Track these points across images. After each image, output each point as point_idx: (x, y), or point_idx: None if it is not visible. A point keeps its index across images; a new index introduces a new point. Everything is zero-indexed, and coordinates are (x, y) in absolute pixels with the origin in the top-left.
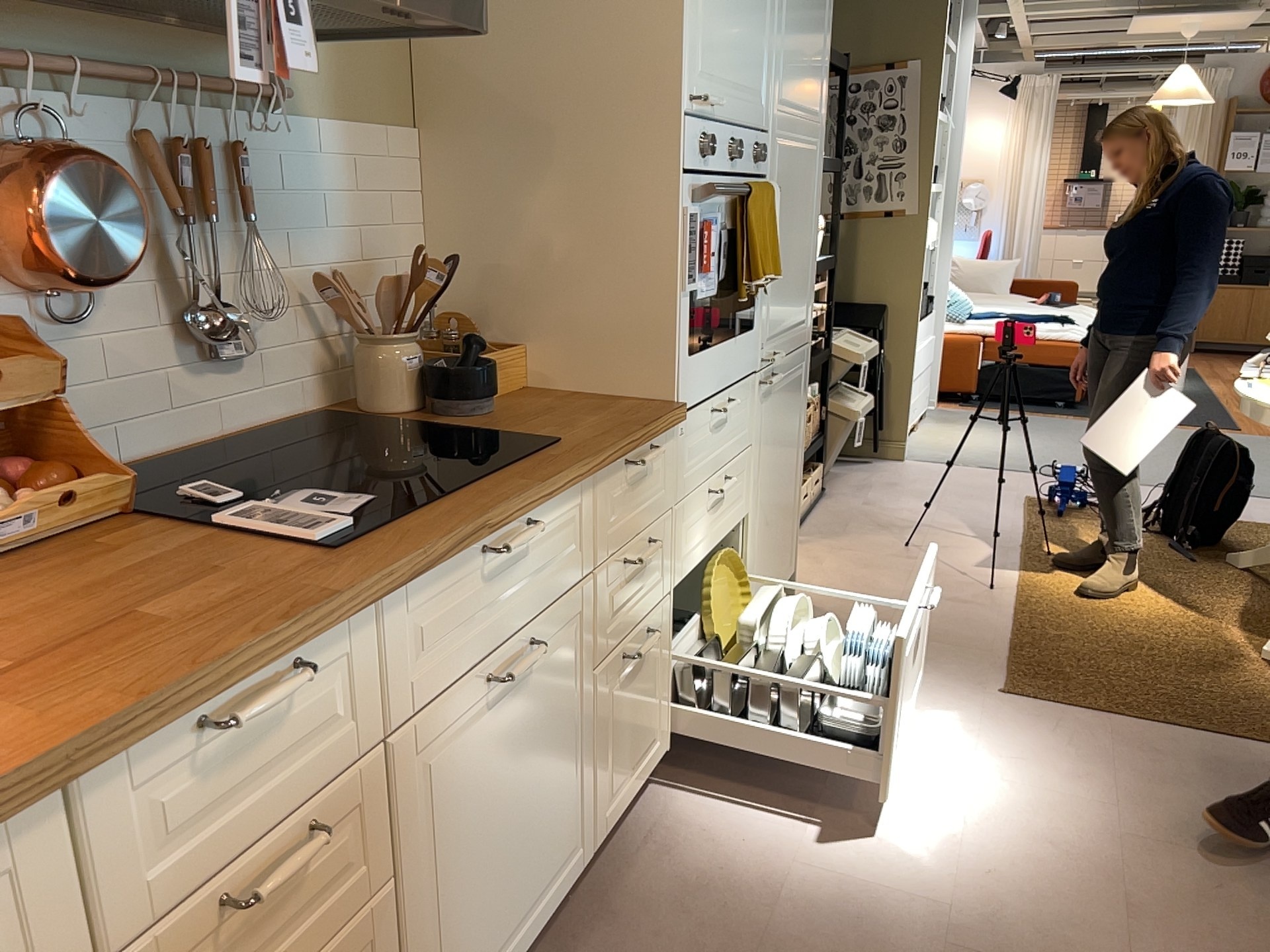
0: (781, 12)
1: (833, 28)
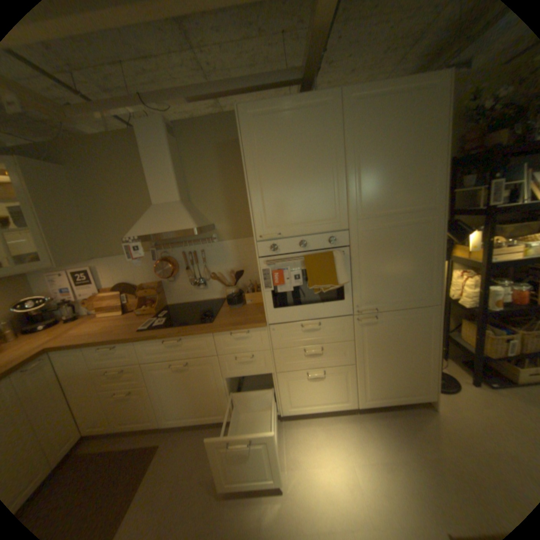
0: (350, 182)
1: (450, 159)
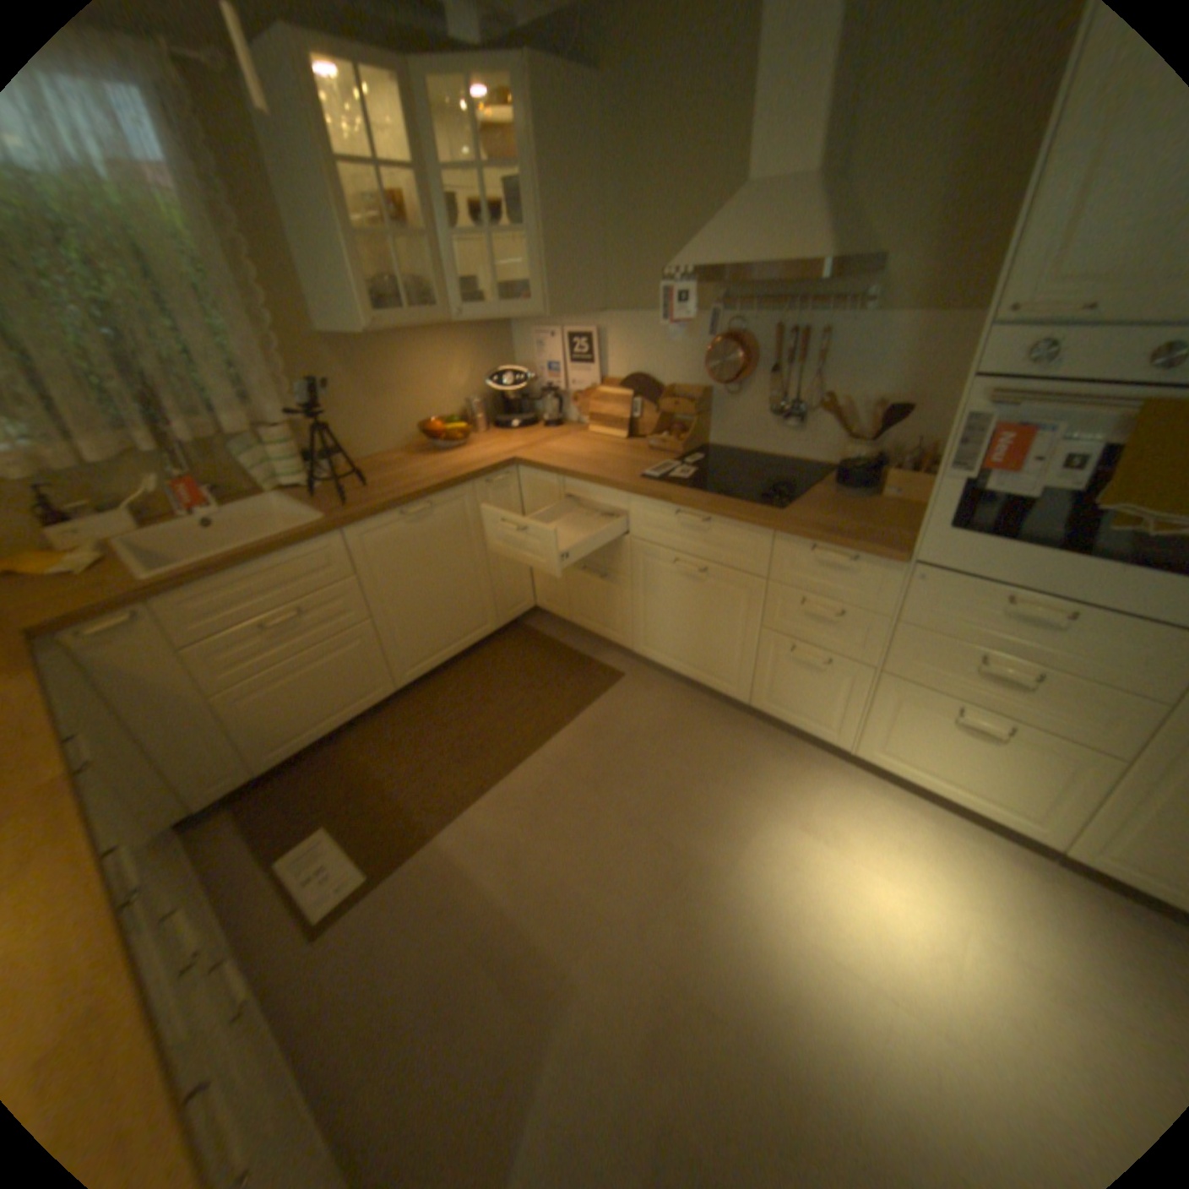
0: None
1: None
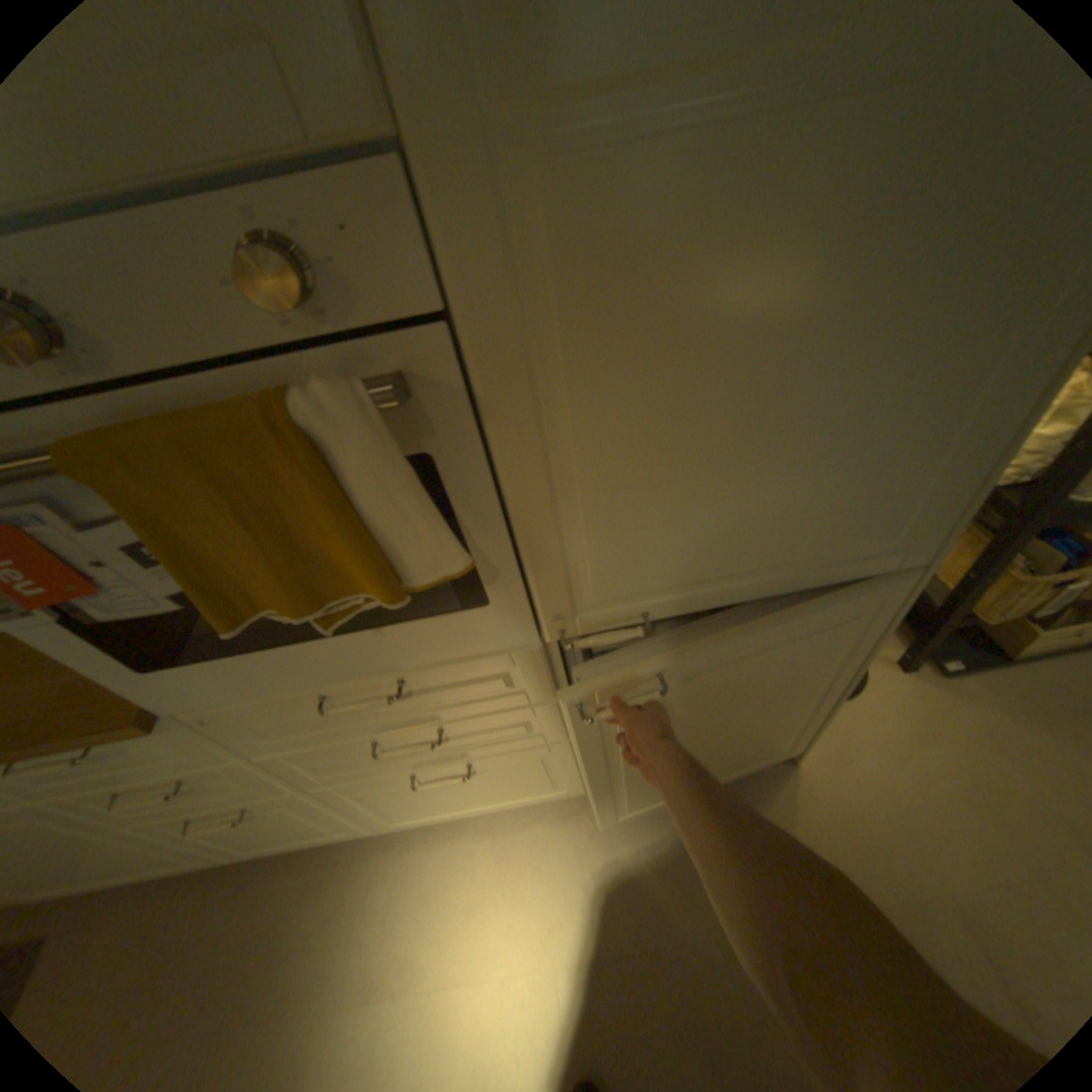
0: None
1: None
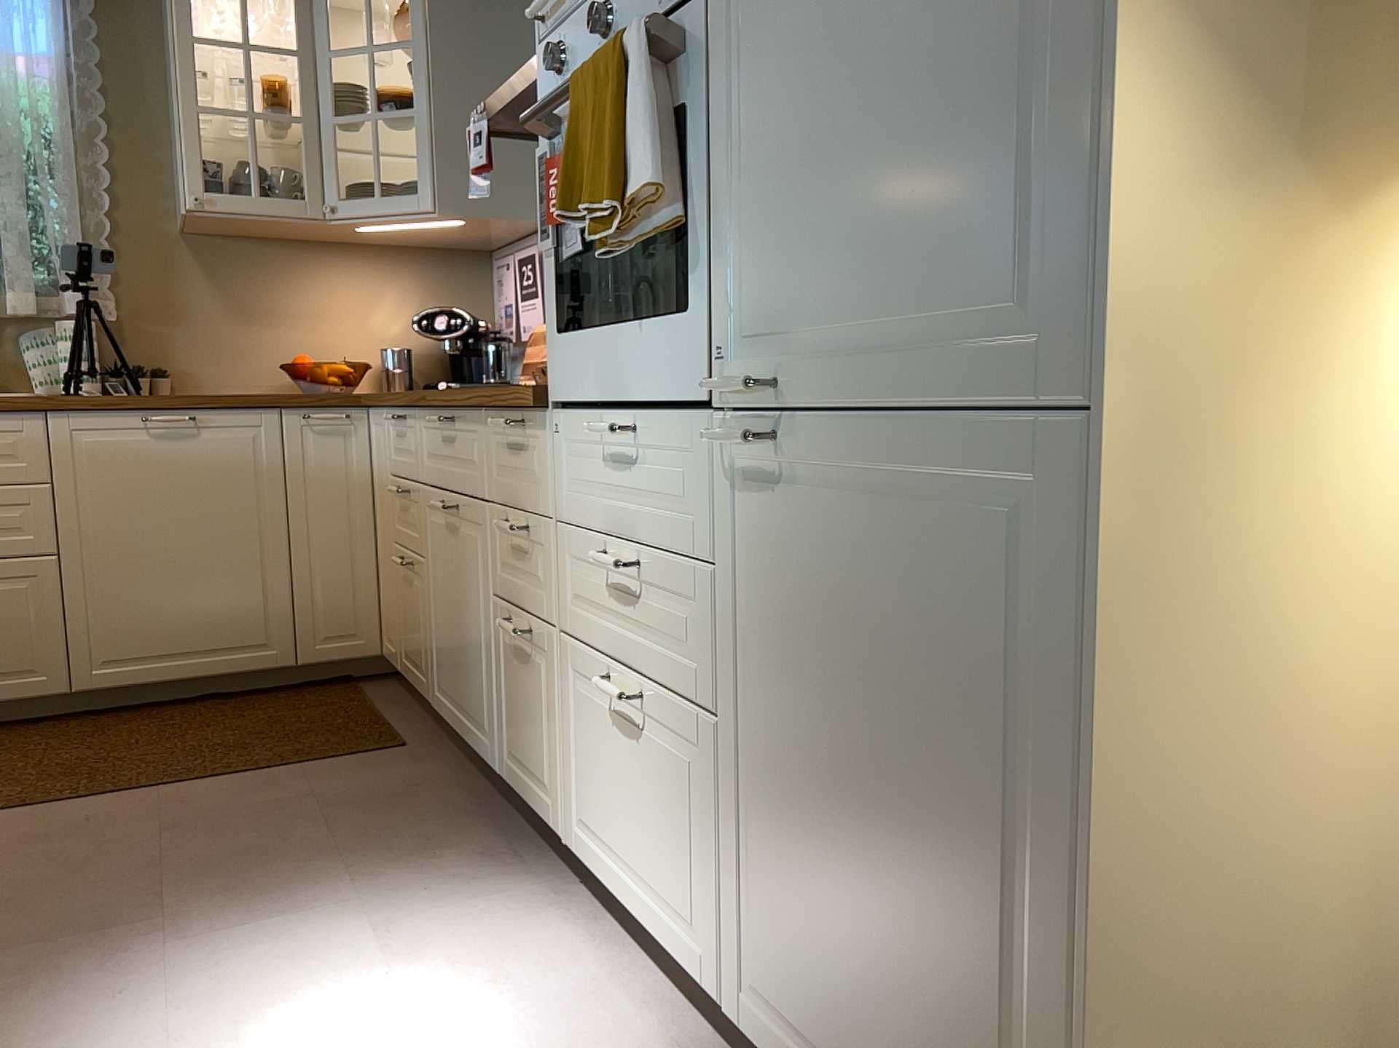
0: None
1: None
